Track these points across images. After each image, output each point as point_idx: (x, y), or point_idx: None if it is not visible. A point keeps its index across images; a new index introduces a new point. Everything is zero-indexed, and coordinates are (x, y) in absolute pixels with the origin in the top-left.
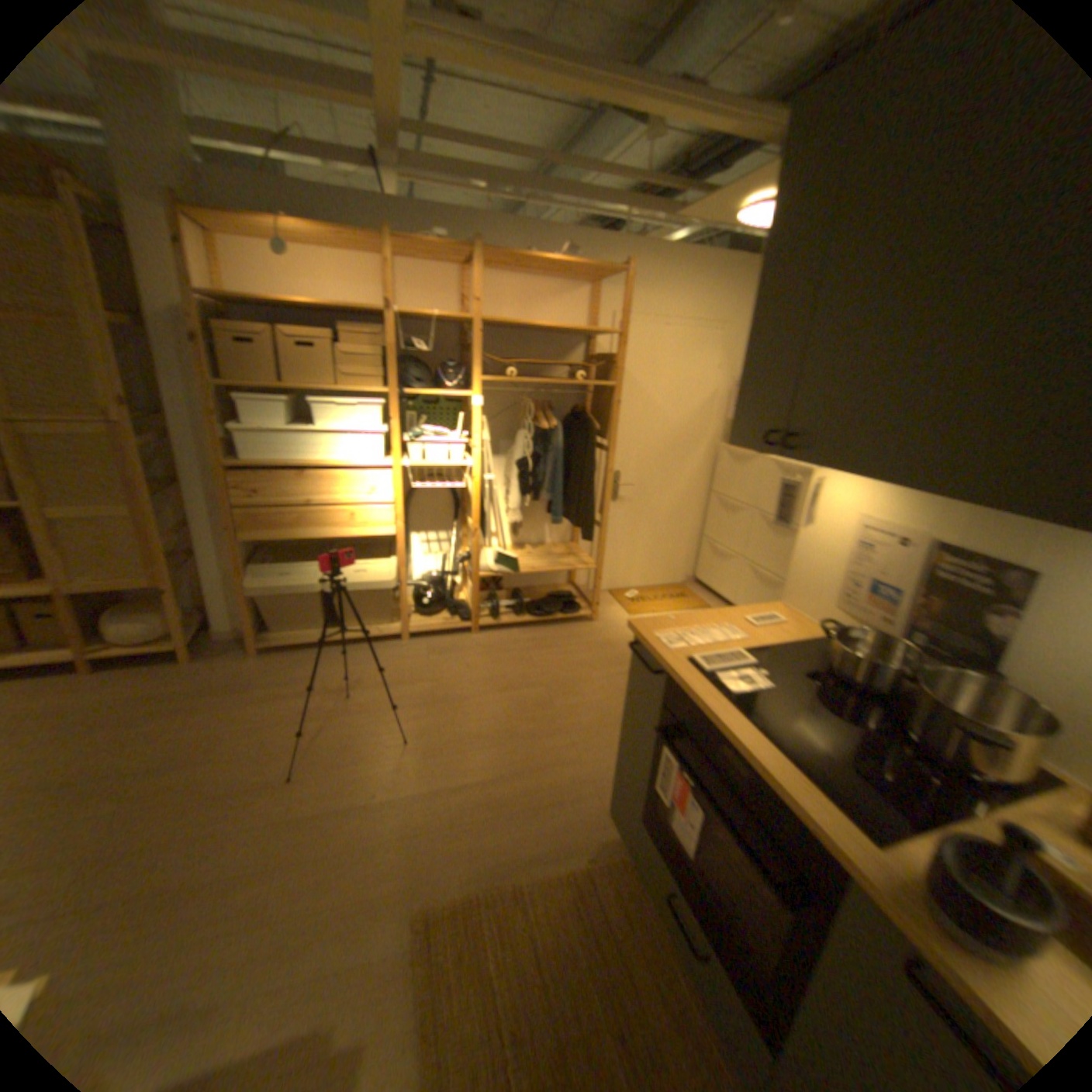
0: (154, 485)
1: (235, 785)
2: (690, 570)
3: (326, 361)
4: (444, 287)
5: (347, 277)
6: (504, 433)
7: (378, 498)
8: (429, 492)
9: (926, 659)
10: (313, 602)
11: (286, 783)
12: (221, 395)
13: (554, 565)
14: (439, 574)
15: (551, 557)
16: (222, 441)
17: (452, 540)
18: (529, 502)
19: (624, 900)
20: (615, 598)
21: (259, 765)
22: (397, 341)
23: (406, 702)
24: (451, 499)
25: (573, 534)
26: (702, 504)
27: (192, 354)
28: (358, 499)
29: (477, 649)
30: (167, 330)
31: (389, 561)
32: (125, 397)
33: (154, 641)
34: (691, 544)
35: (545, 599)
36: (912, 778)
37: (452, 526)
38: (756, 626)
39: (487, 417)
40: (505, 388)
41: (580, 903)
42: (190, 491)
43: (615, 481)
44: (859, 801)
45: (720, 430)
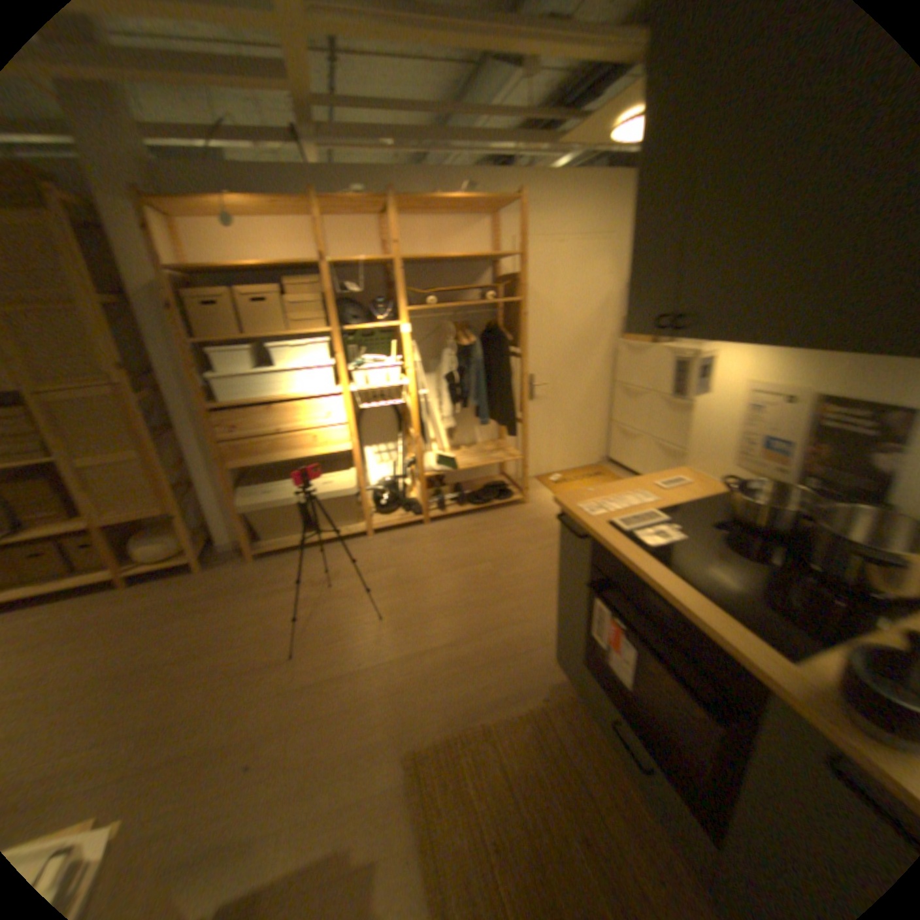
0: (153, 432)
1: (247, 665)
2: (603, 451)
3: (276, 311)
4: (366, 235)
5: (284, 238)
6: (431, 354)
7: (333, 421)
8: (374, 411)
9: (820, 499)
10: (291, 512)
11: (288, 660)
12: (195, 351)
13: (486, 460)
14: (391, 479)
15: (483, 453)
16: (201, 388)
17: (398, 449)
18: (458, 410)
19: (576, 730)
20: (540, 482)
21: (265, 648)
22: (332, 287)
23: (376, 586)
24: (393, 415)
25: (499, 432)
26: (607, 393)
27: (168, 320)
28: (317, 423)
29: (430, 536)
30: (145, 303)
31: (349, 472)
32: (120, 363)
33: (170, 557)
34: (601, 429)
35: (482, 489)
36: (817, 602)
37: (397, 438)
38: (664, 488)
39: (414, 341)
40: (427, 315)
41: (539, 735)
42: (181, 434)
43: (530, 383)
44: (771, 626)
45: (616, 327)
